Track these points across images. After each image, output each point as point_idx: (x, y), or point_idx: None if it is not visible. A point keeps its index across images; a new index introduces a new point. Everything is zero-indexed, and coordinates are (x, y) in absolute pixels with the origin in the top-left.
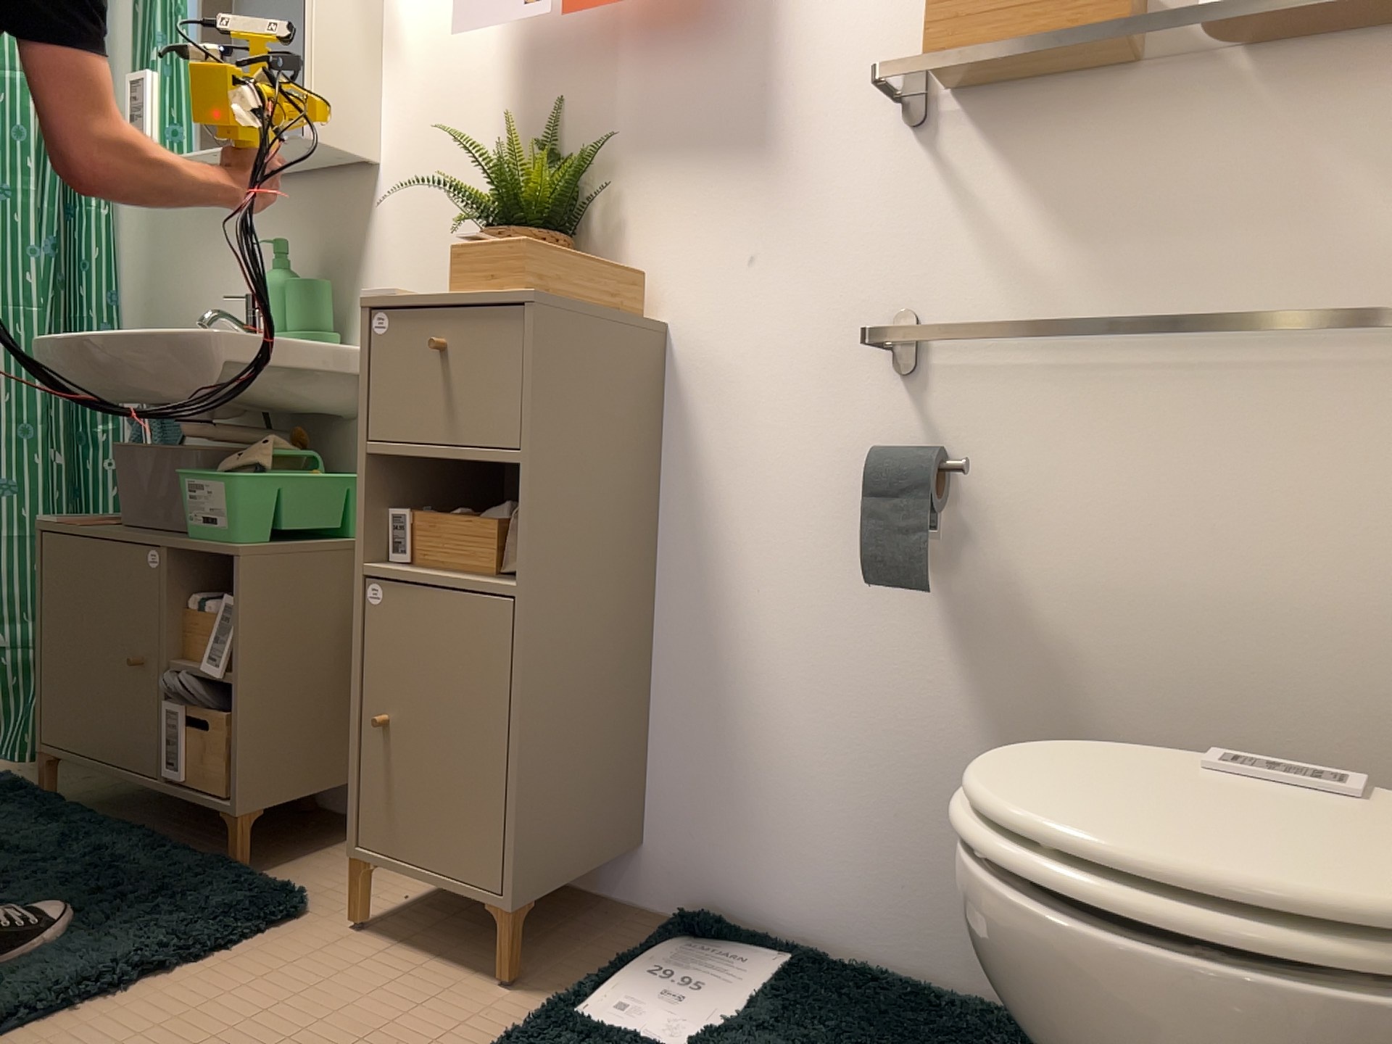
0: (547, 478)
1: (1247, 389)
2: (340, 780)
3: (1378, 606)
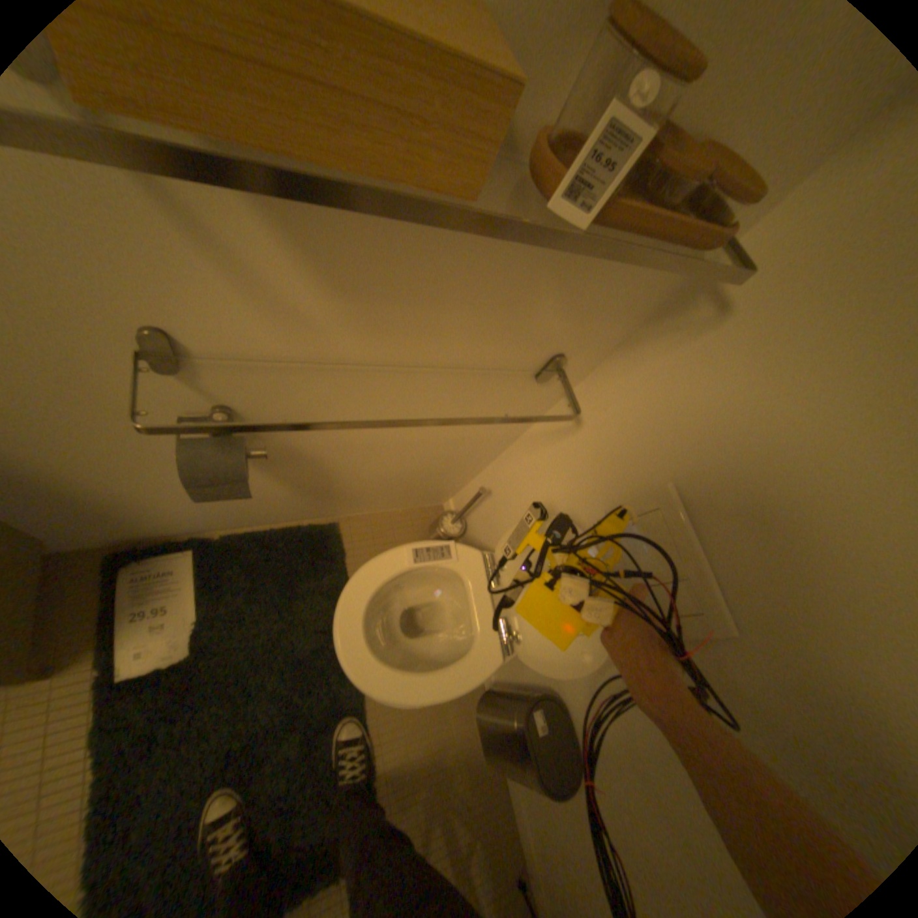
0: None
1: (447, 382)
2: None
3: (466, 438)
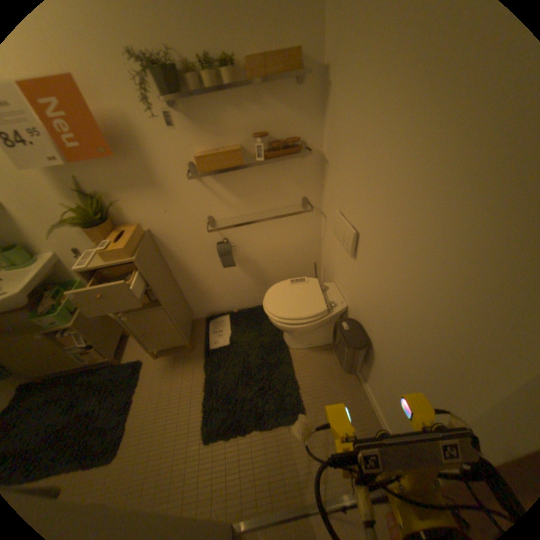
0: (156, 287)
1: (276, 217)
2: (118, 339)
3: (299, 243)
